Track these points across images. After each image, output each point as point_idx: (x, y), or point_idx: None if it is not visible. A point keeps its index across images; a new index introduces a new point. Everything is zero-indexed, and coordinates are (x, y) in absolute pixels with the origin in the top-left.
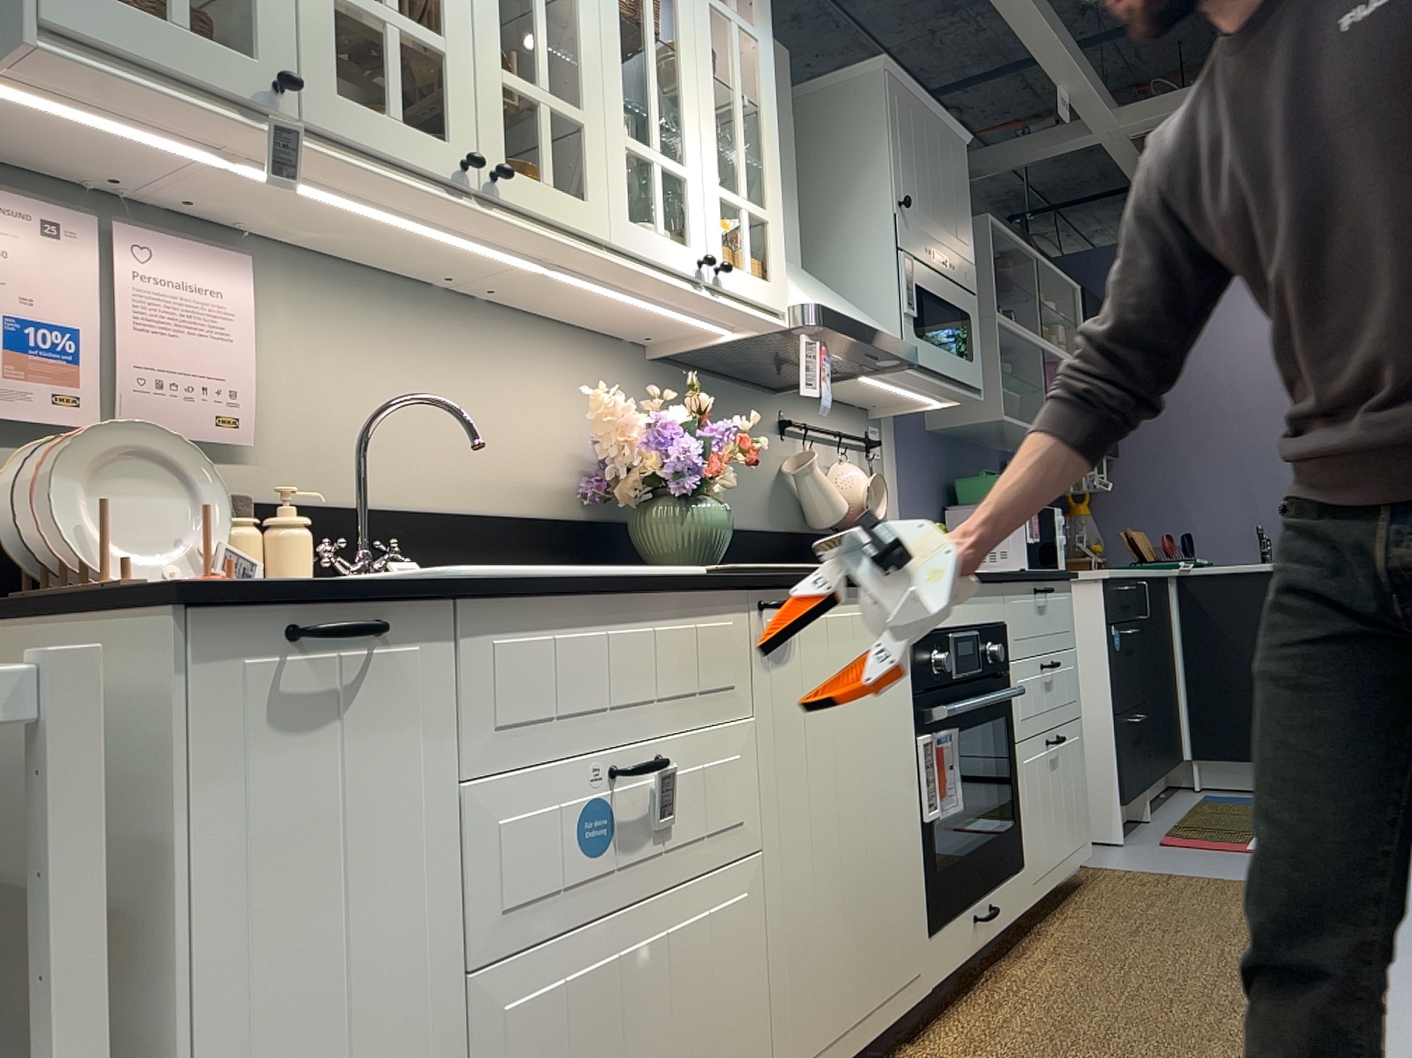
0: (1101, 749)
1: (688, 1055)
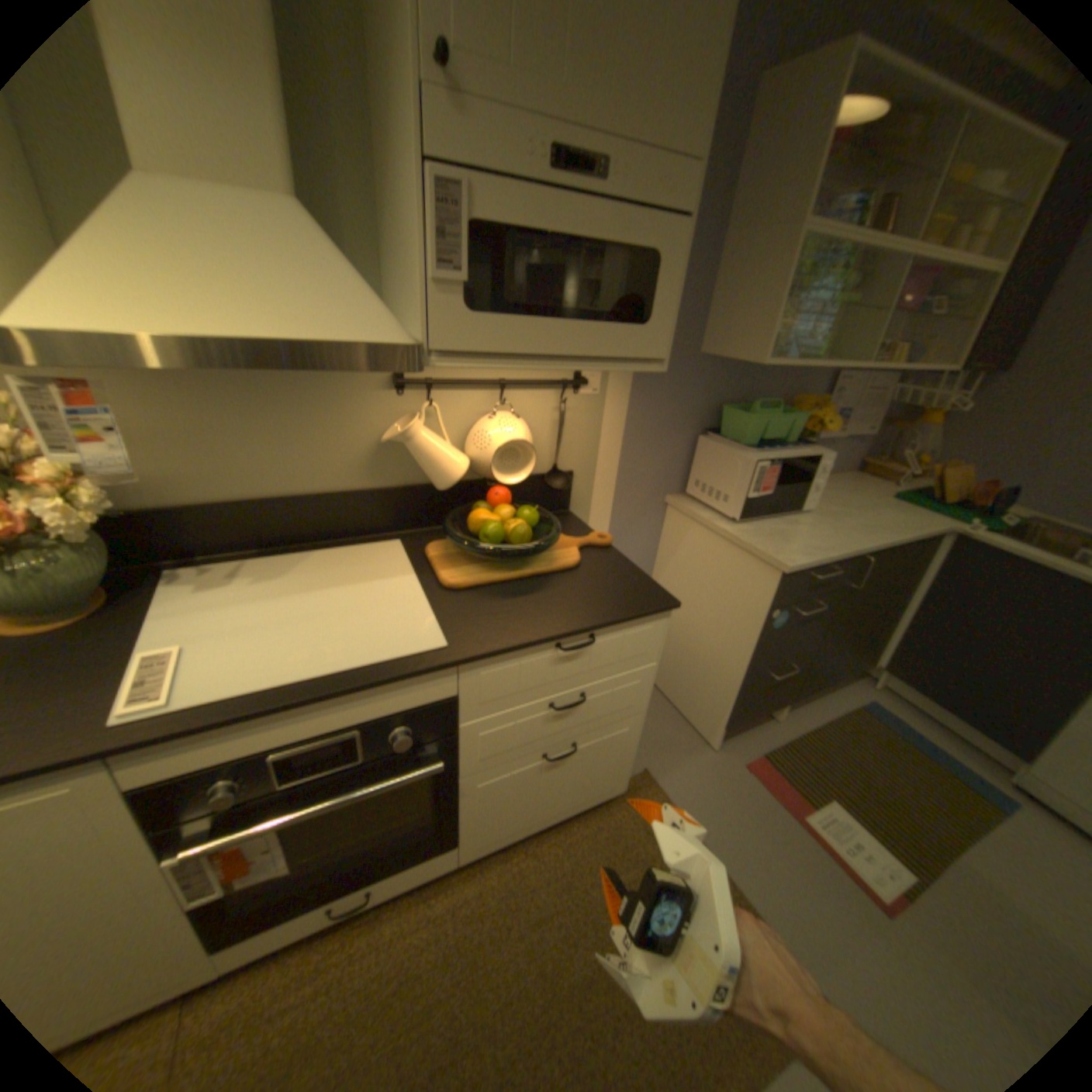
0: (726, 687)
1: None
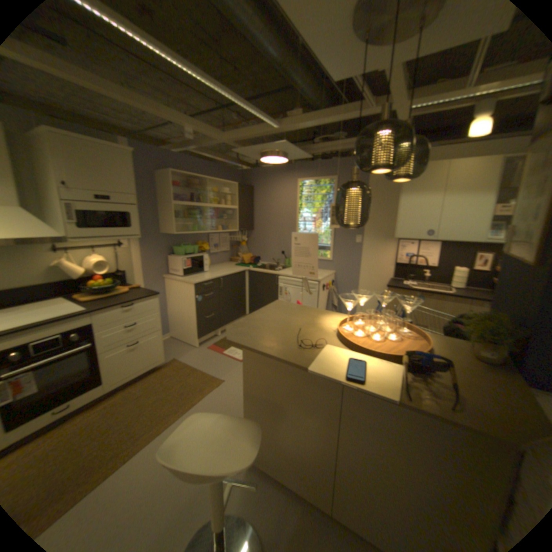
0: (194, 325)
1: None
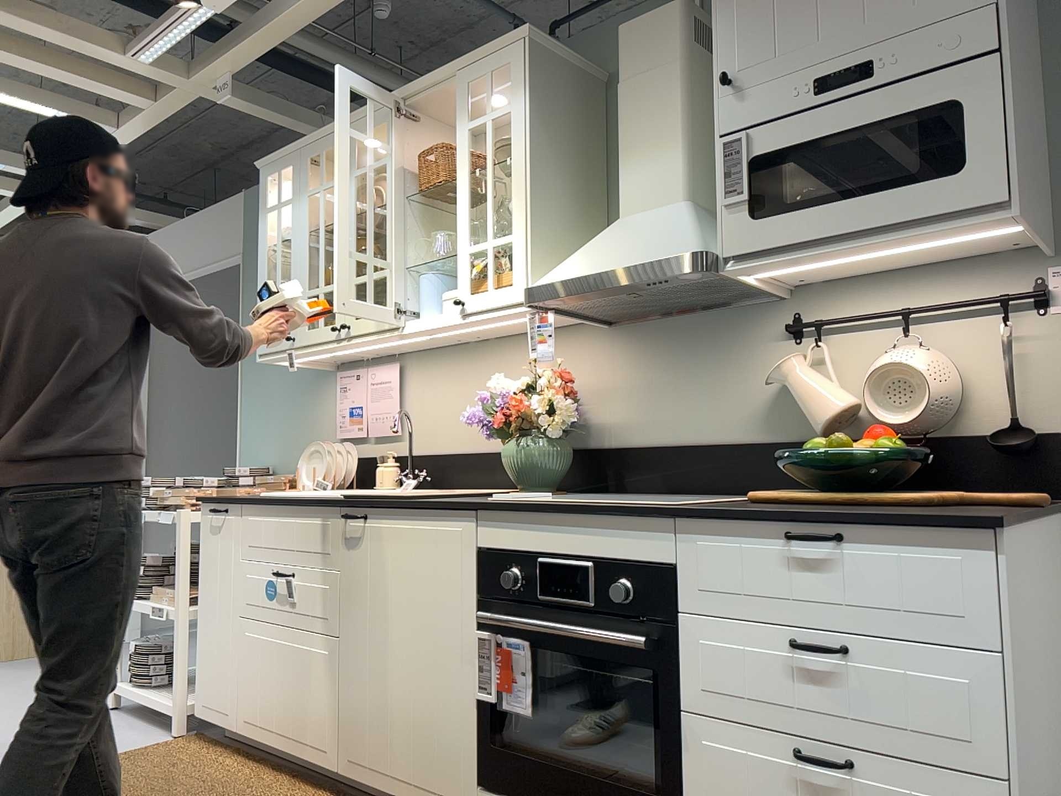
0: None
1: (297, 700)
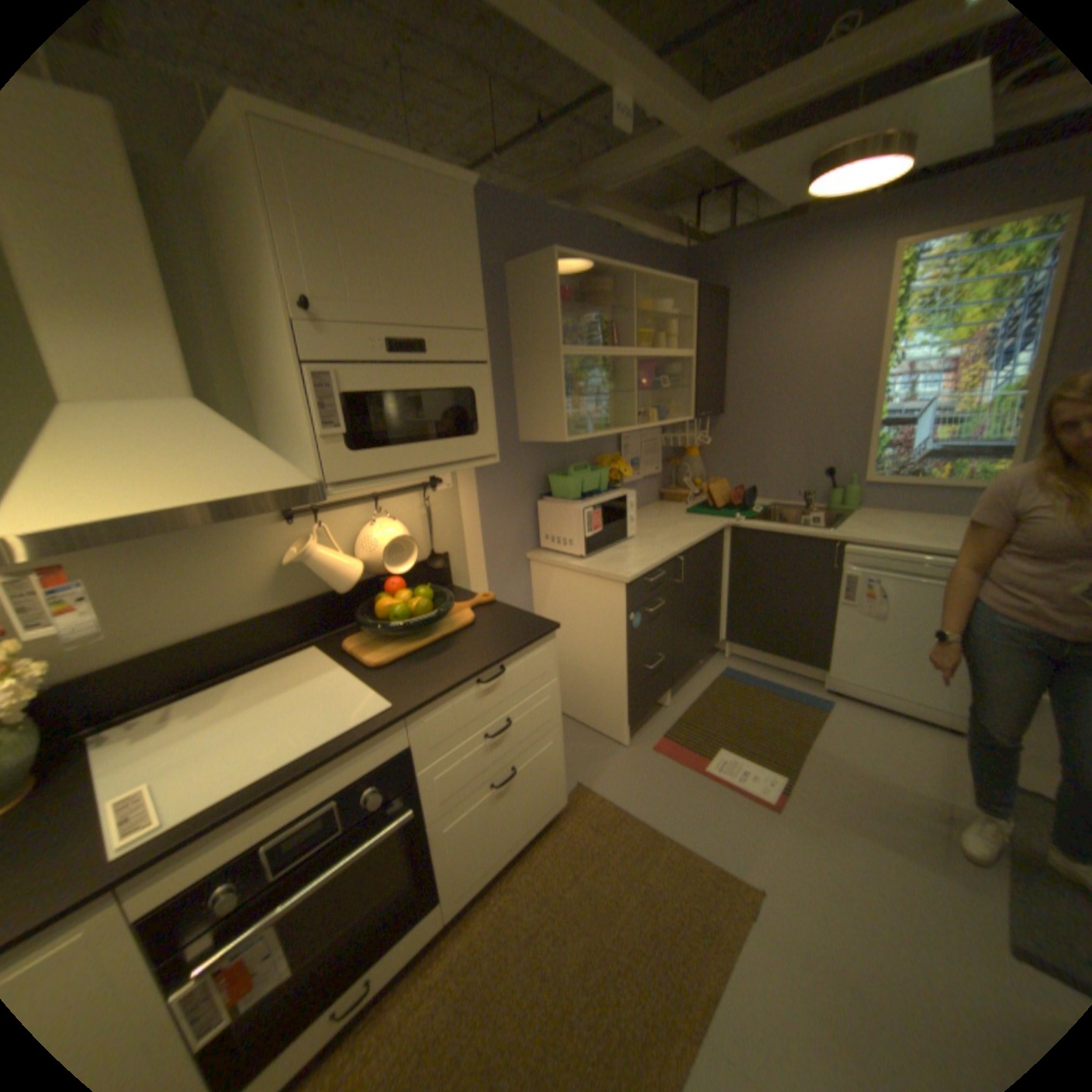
0: (617, 690)
1: None
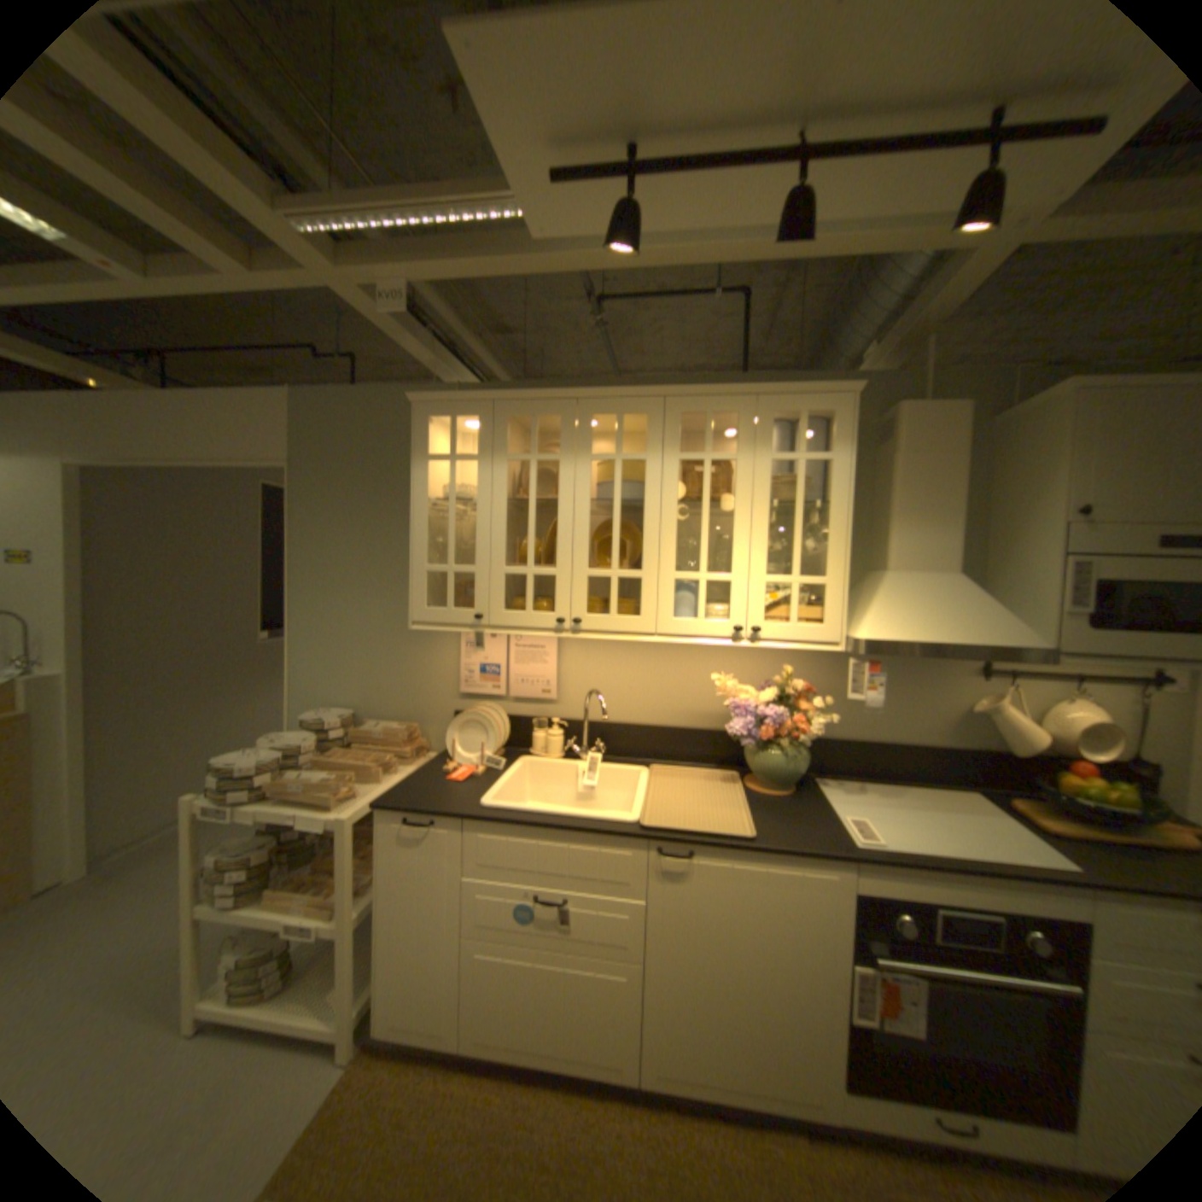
0: None
1: (574, 1024)
